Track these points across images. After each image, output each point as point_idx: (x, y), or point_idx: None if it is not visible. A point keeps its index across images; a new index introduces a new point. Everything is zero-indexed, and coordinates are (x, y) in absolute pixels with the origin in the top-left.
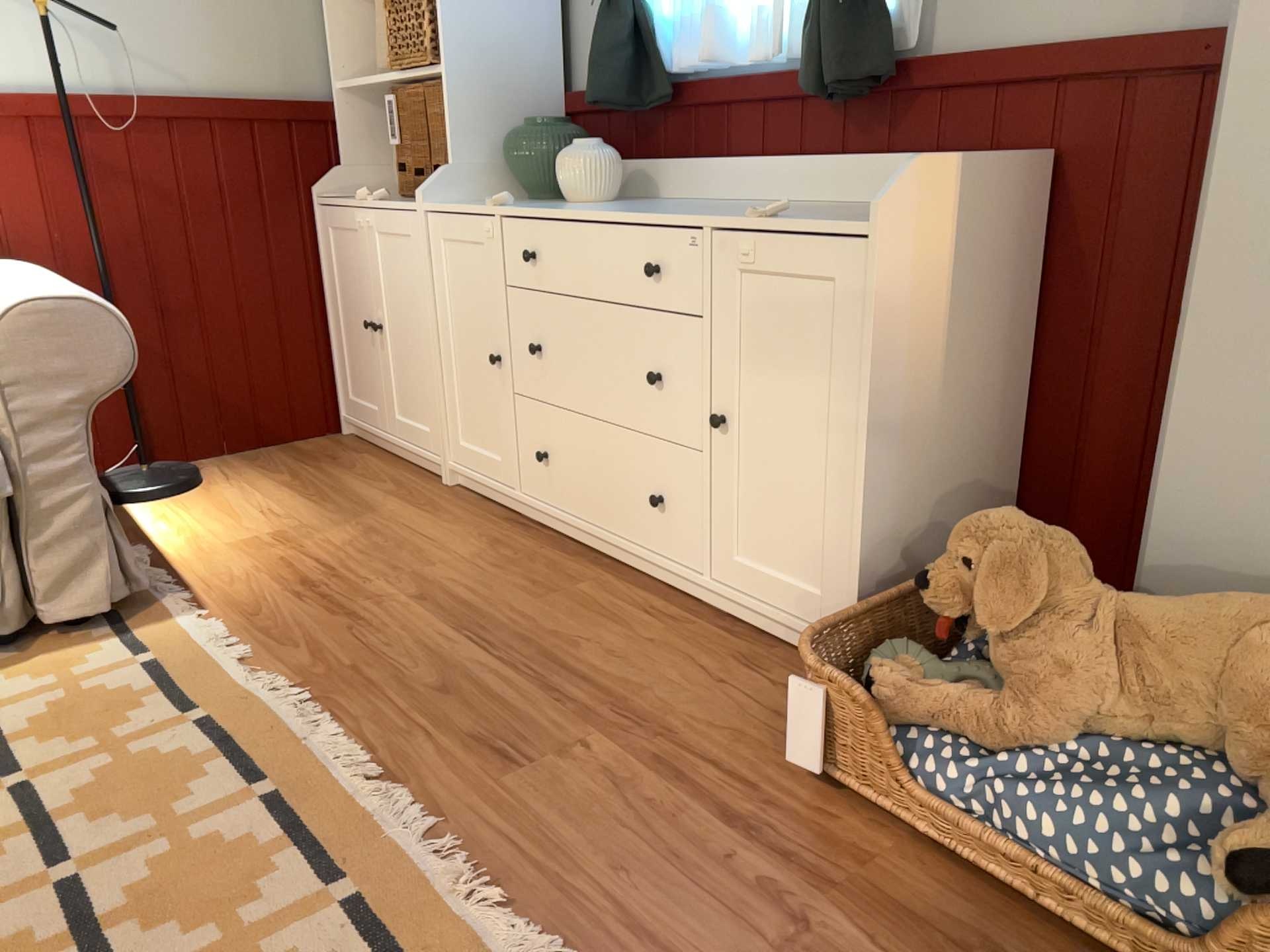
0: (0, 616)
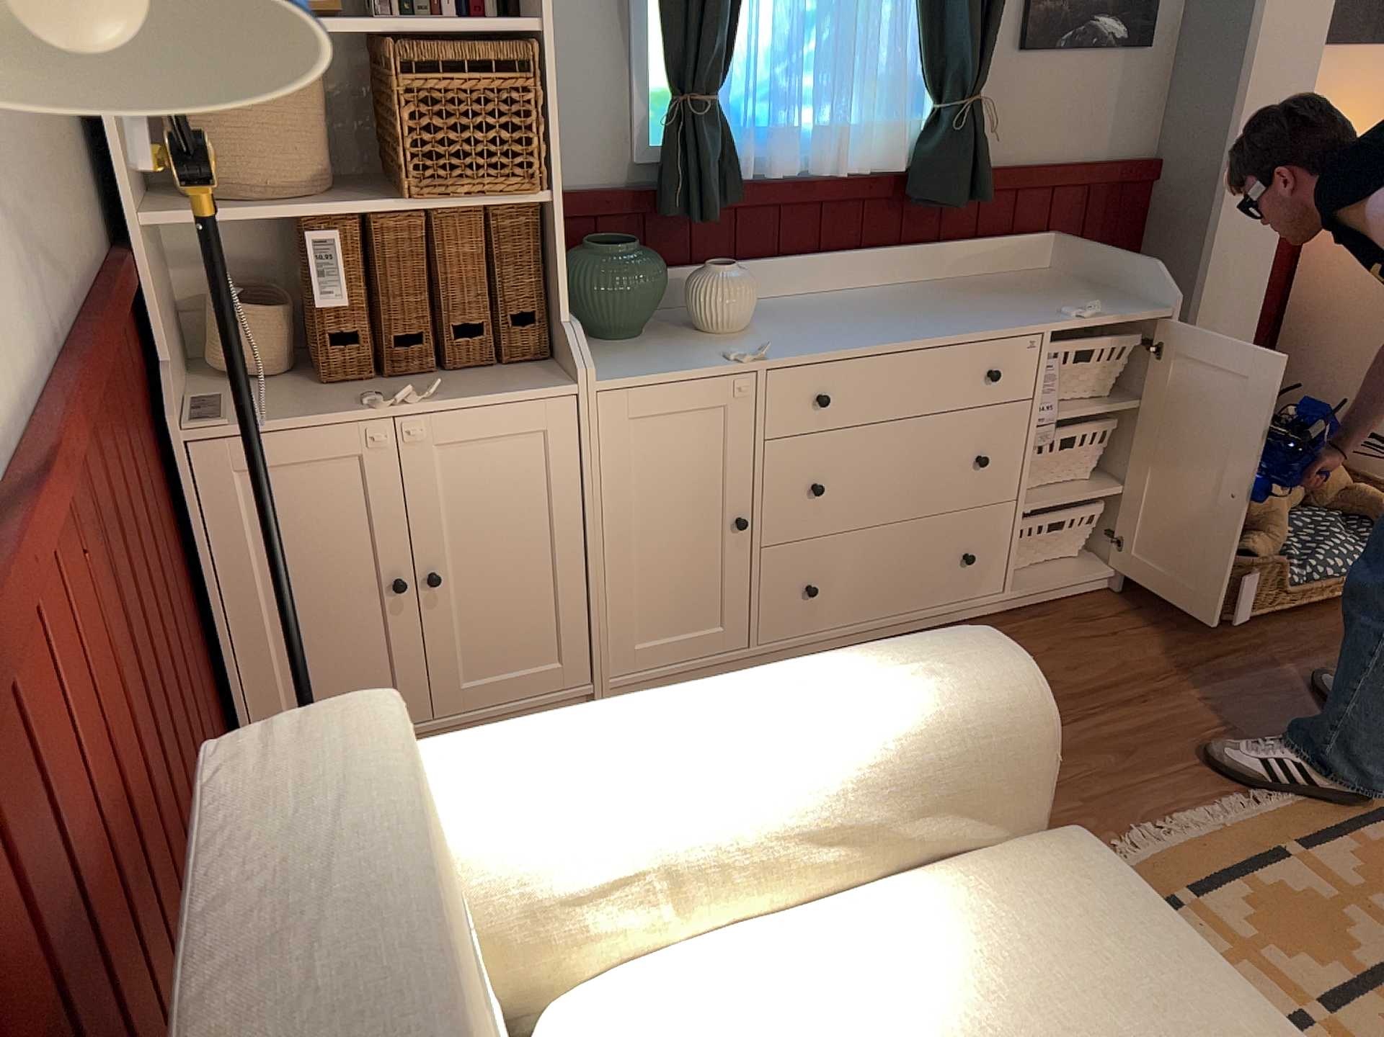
0: None
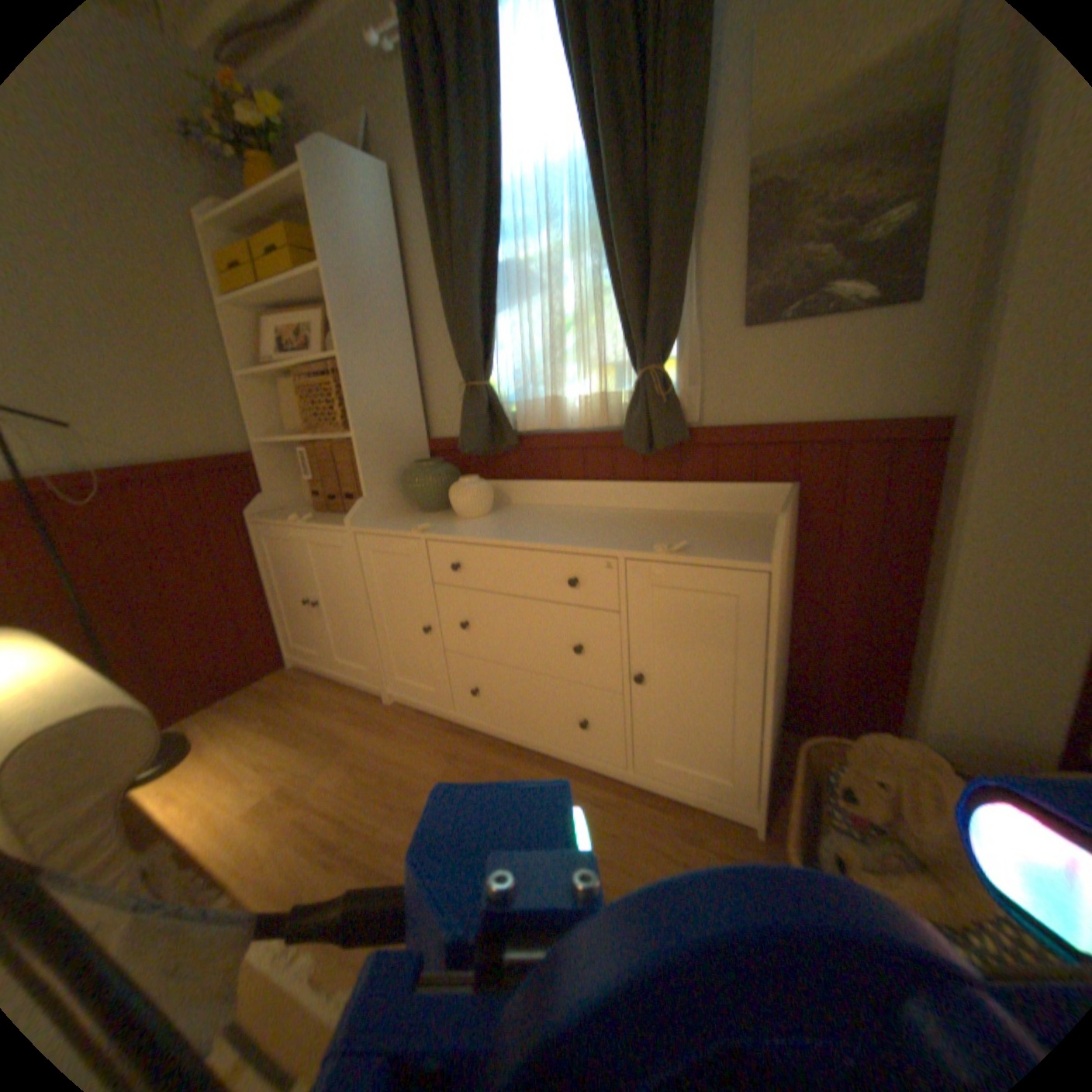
0: None
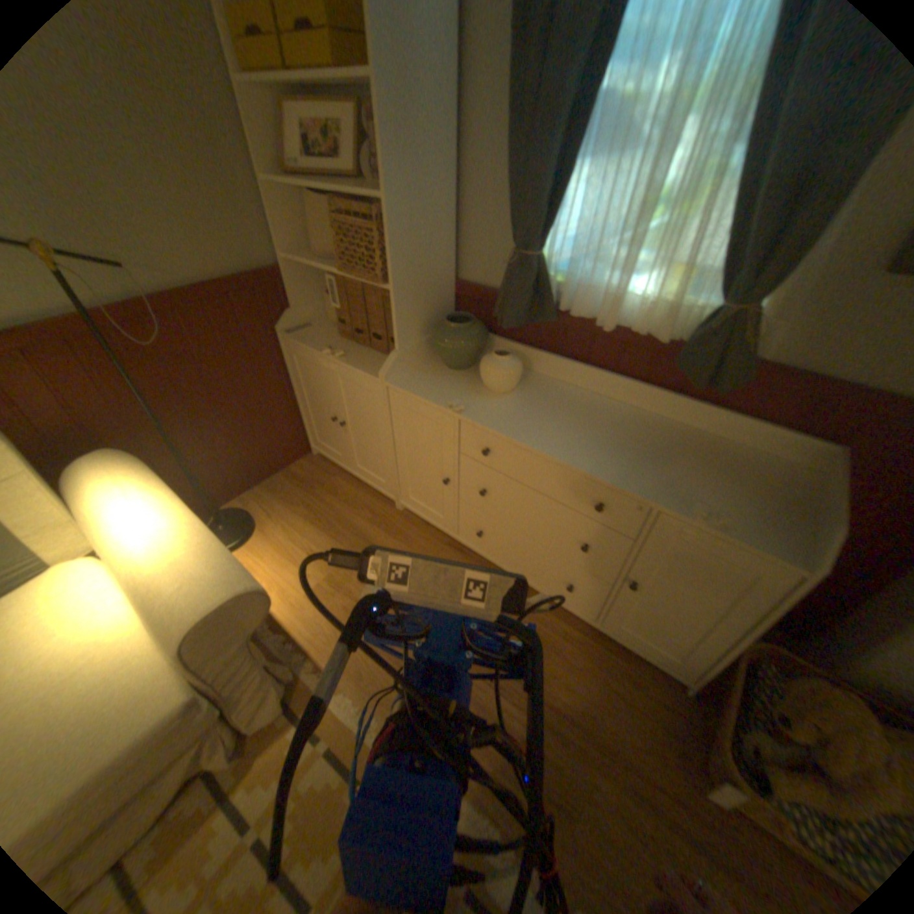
0: (224, 755)
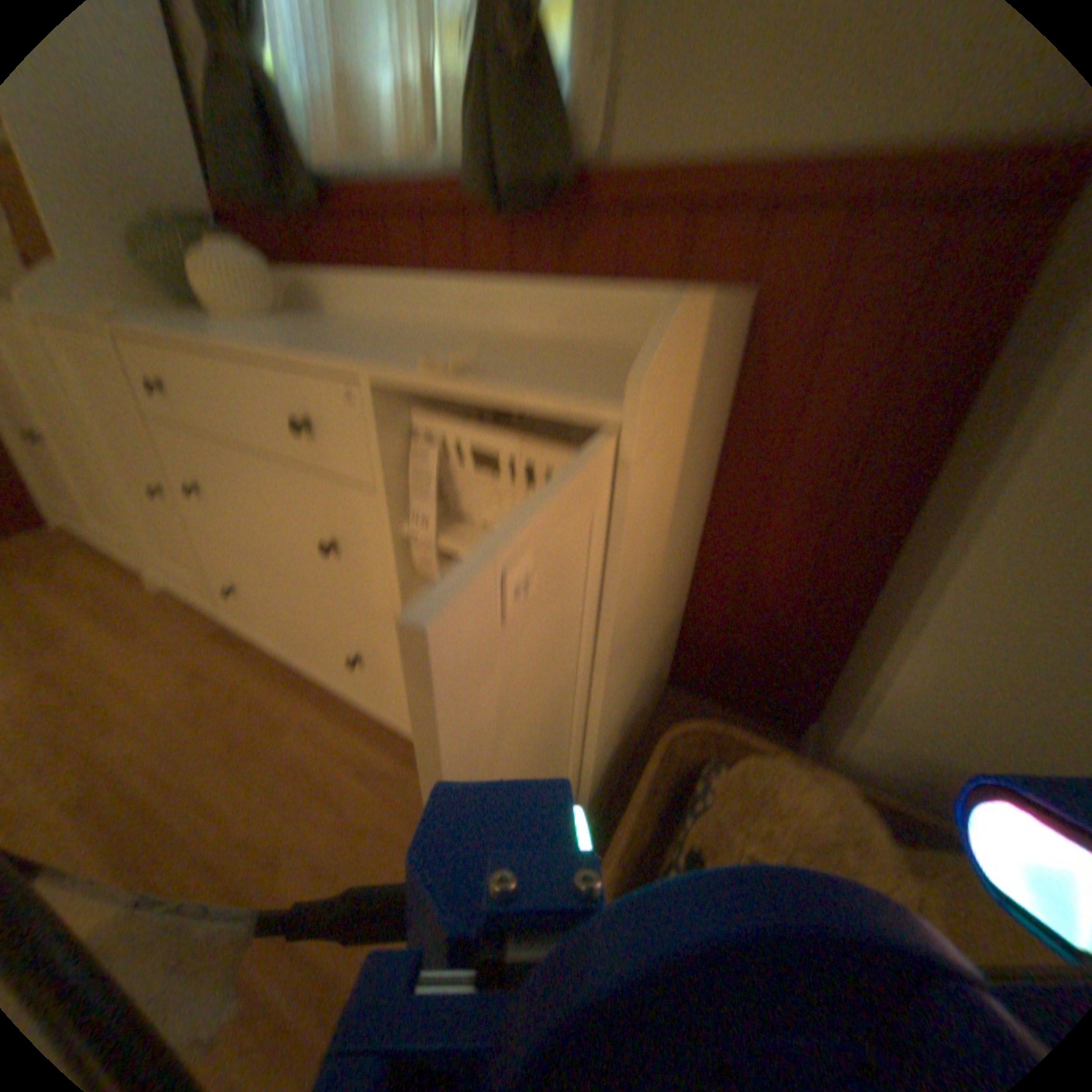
0: None
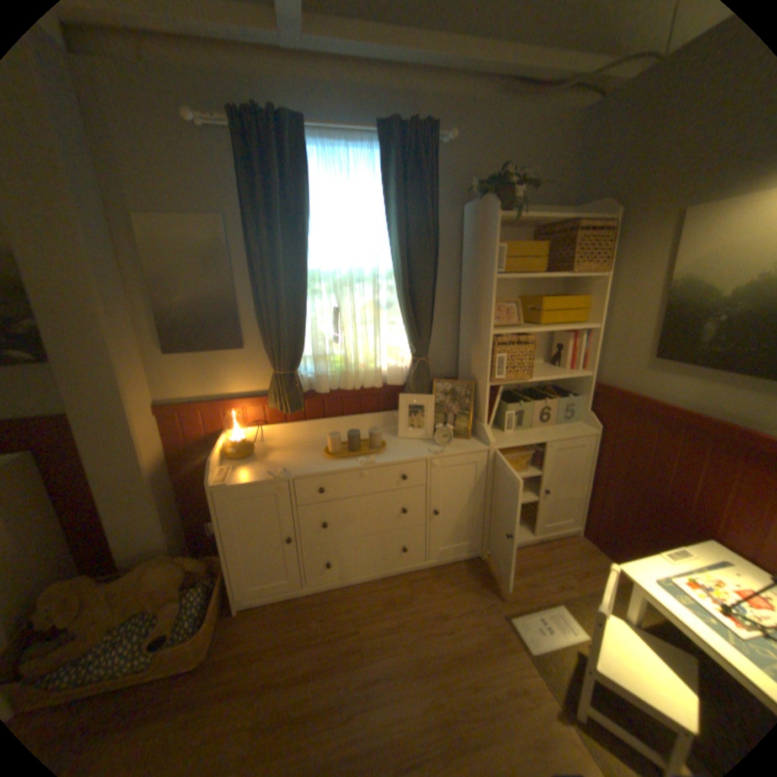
0: None
